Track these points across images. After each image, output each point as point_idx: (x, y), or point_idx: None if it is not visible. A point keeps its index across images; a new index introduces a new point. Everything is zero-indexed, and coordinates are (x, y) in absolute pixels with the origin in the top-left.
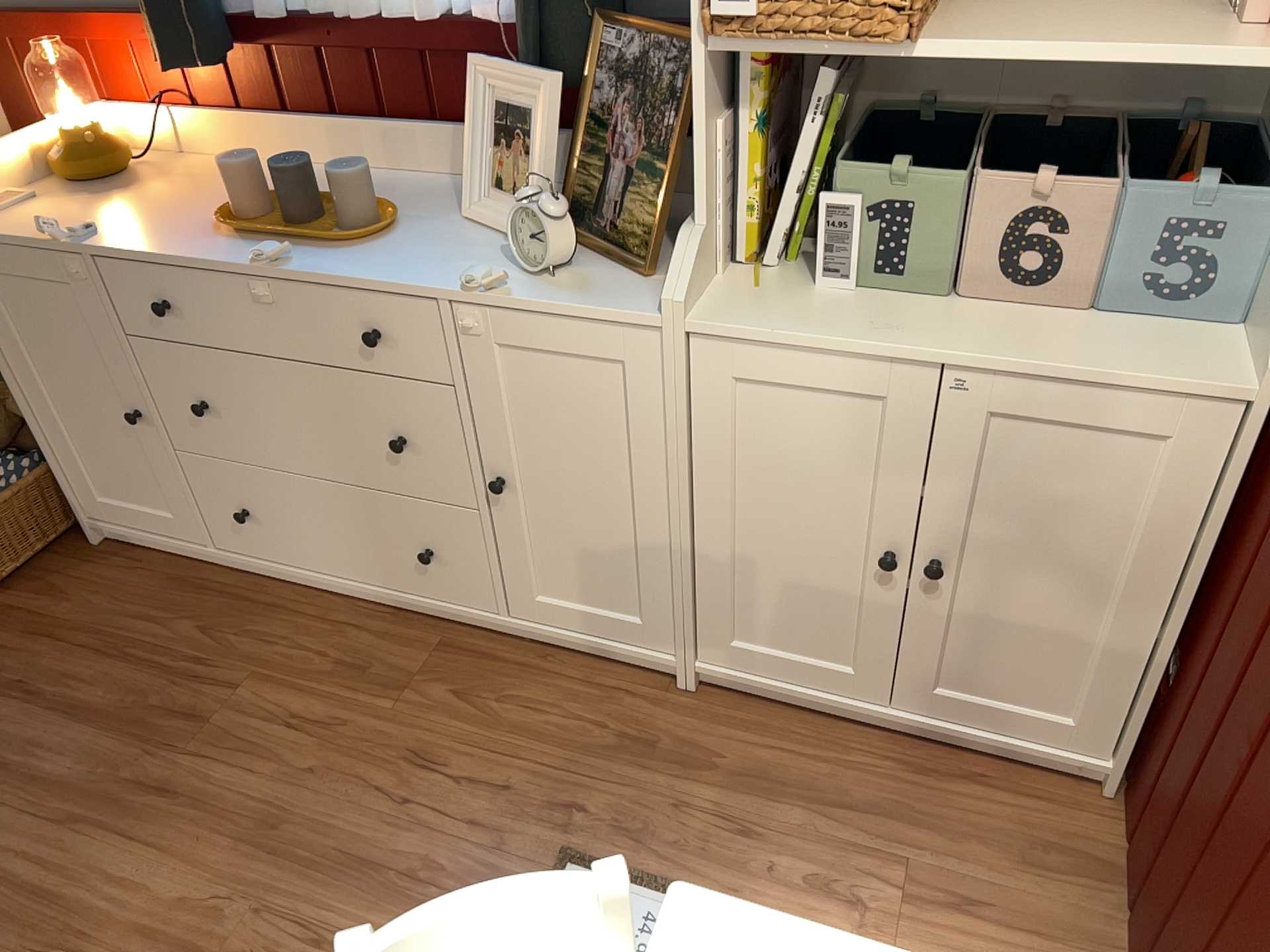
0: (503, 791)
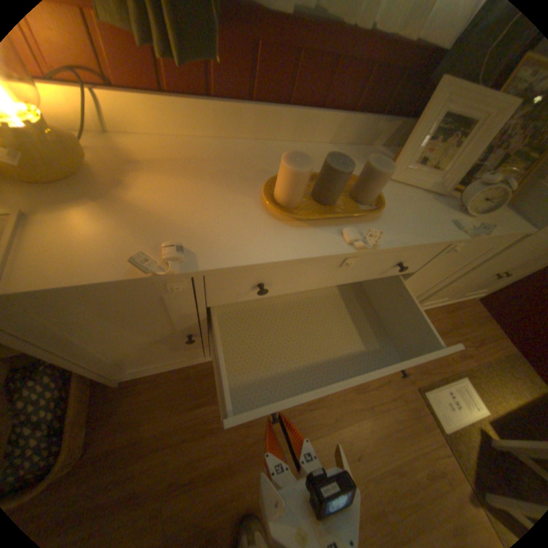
0: (391, 386)
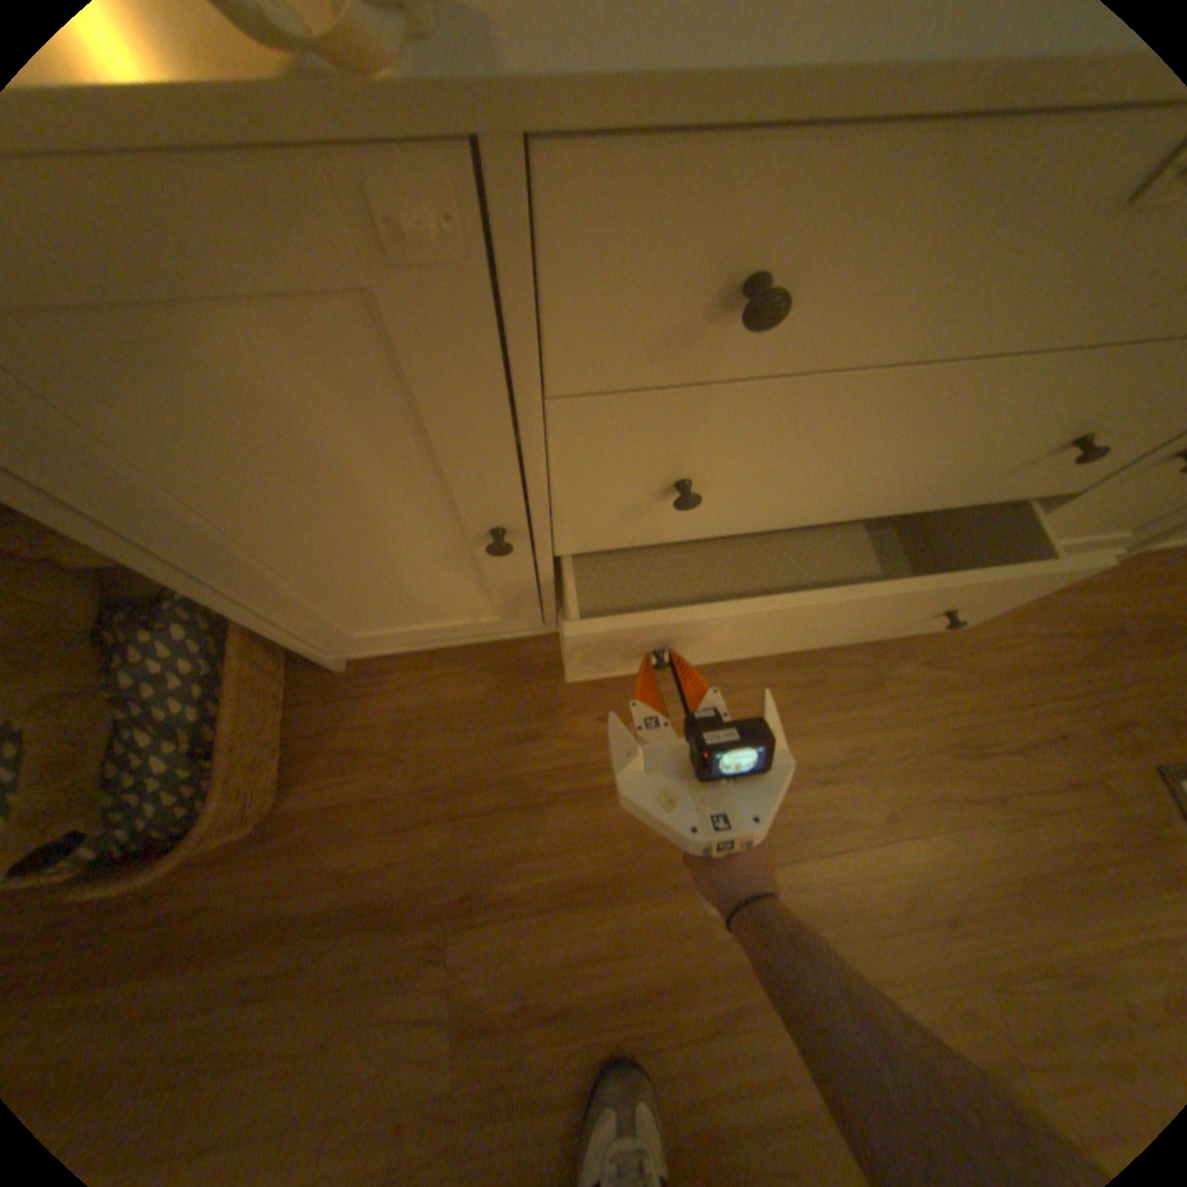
0: (1067, 749)
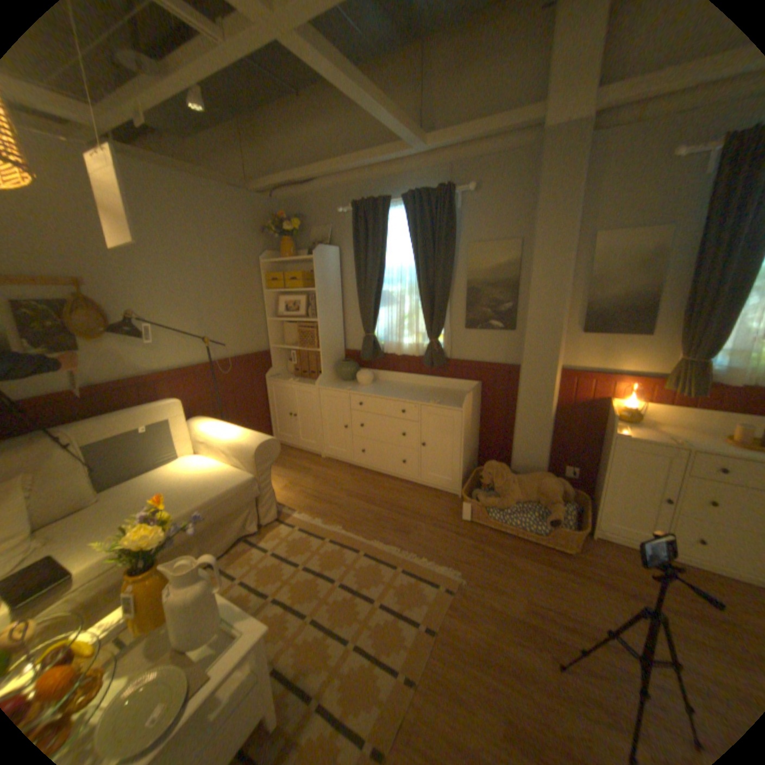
0: None
